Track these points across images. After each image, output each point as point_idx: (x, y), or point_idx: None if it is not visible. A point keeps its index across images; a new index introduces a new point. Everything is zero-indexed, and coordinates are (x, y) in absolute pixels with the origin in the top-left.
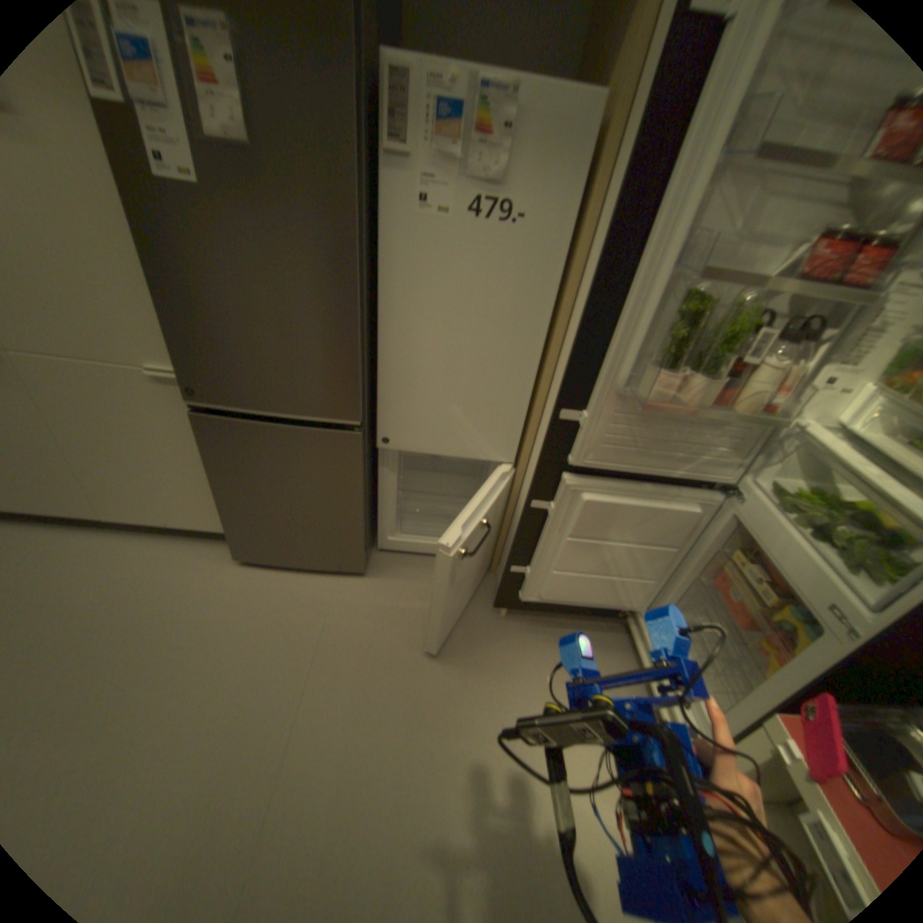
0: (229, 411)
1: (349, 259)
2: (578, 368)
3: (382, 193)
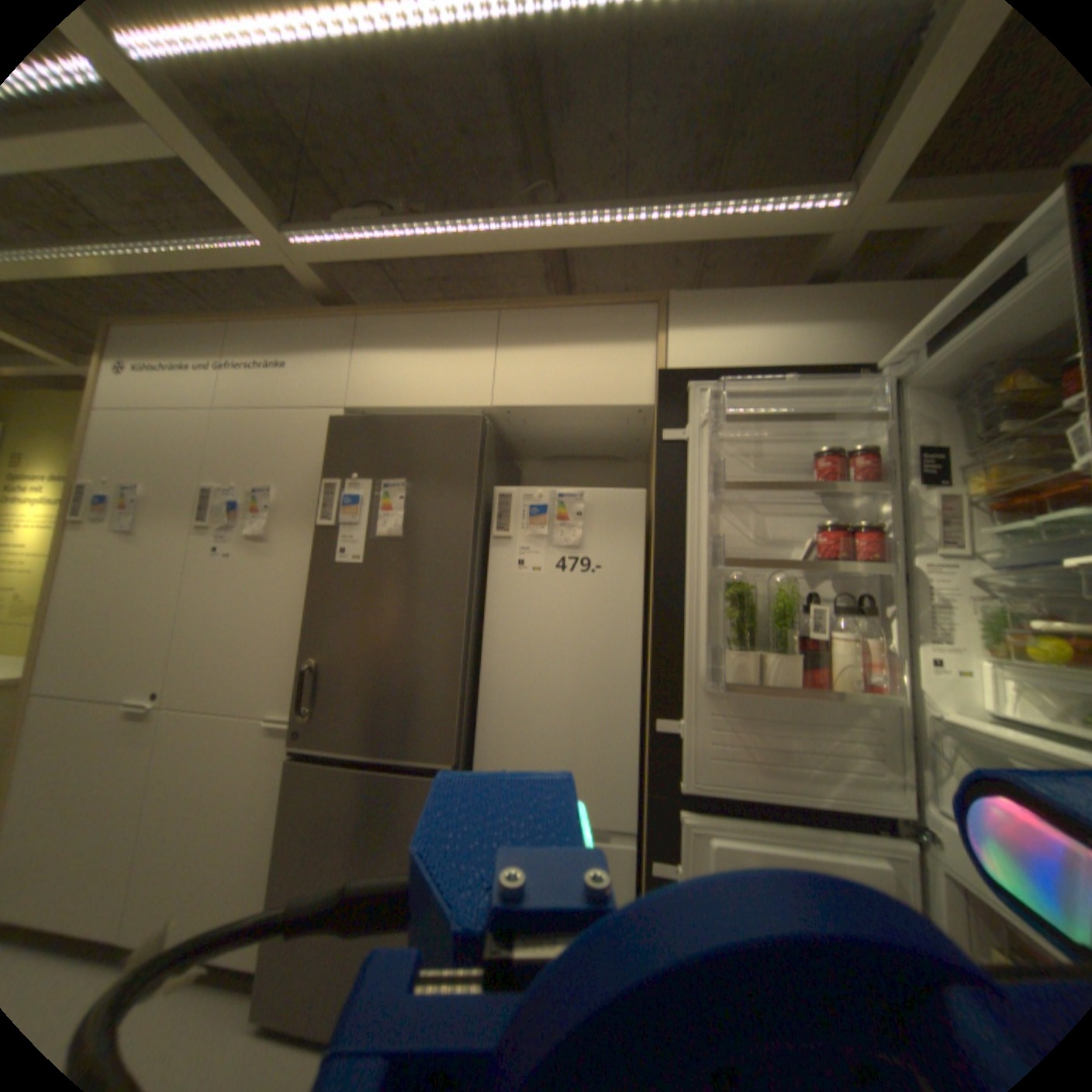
0: (324, 762)
1: (459, 604)
2: (662, 671)
3: (492, 565)
